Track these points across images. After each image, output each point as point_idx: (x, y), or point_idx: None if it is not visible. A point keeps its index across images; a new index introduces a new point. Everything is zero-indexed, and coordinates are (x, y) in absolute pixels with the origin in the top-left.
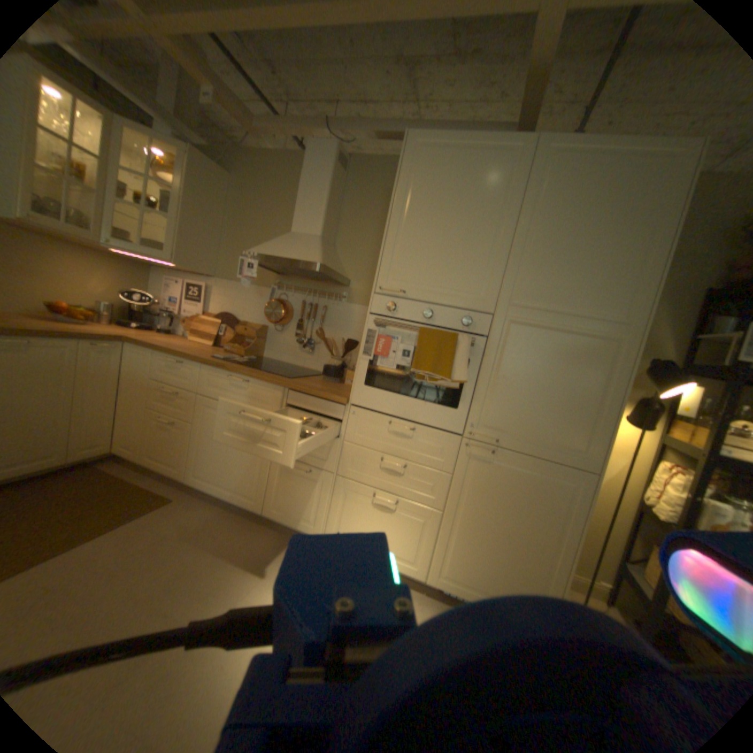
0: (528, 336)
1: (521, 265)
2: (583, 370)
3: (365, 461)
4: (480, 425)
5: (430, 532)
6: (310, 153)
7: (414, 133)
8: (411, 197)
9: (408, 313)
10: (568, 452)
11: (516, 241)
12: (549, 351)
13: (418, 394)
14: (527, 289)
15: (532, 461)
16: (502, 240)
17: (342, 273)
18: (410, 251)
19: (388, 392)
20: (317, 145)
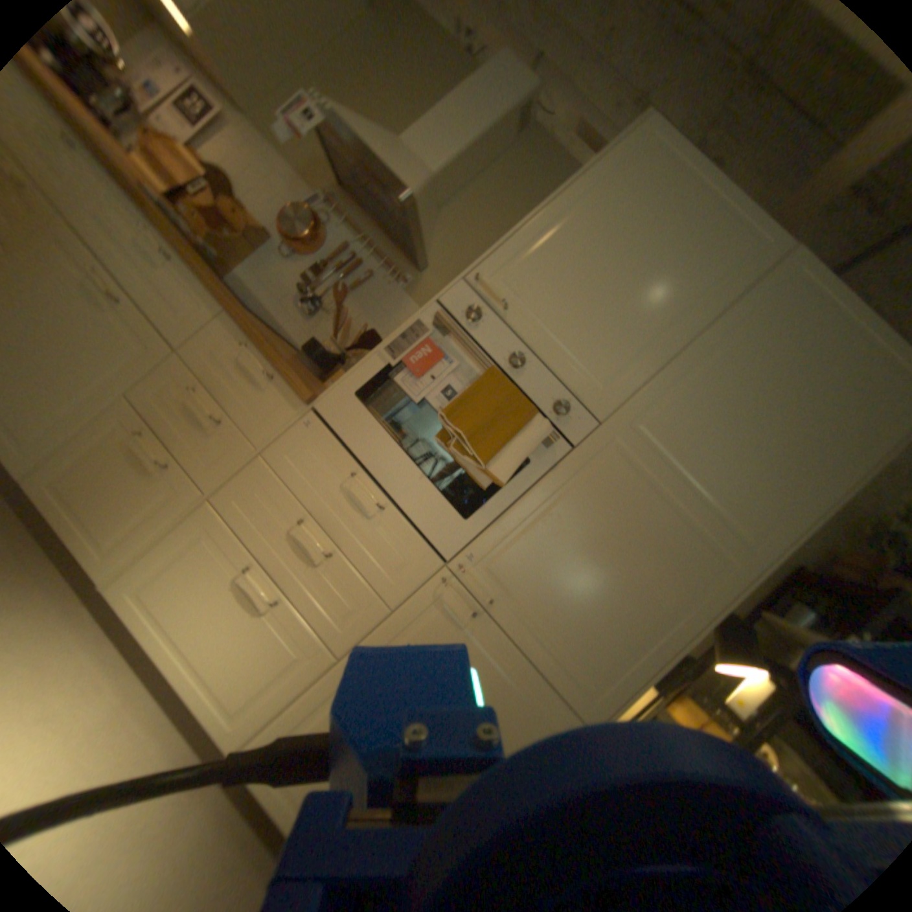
0: (626, 484)
1: (677, 387)
2: (665, 576)
3: (273, 512)
4: (484, 565)
5: (299, 684)
6: (493, 70)
7: (658, 124)
8: (600, 197)
9: (490, 342)
10: (577, 677)
11: (691, 352)
12: (640, 523)
13: (423, 466)
14: (664, 423)
15: (521, 661)
16: (675, 338)
17: (425, 253)
18: (551, 263)
19: (384, 432)
20: (509, 70)
